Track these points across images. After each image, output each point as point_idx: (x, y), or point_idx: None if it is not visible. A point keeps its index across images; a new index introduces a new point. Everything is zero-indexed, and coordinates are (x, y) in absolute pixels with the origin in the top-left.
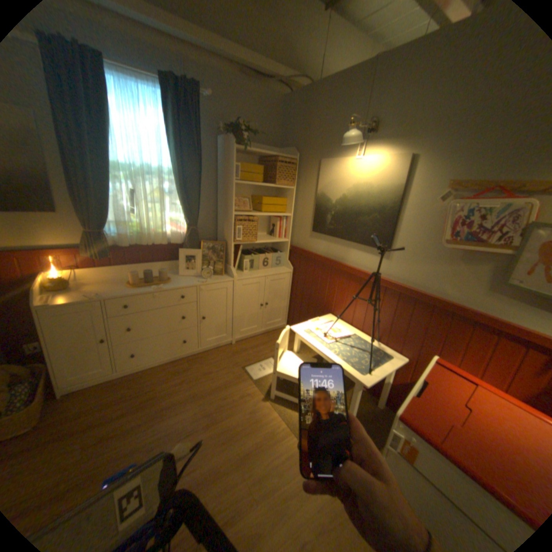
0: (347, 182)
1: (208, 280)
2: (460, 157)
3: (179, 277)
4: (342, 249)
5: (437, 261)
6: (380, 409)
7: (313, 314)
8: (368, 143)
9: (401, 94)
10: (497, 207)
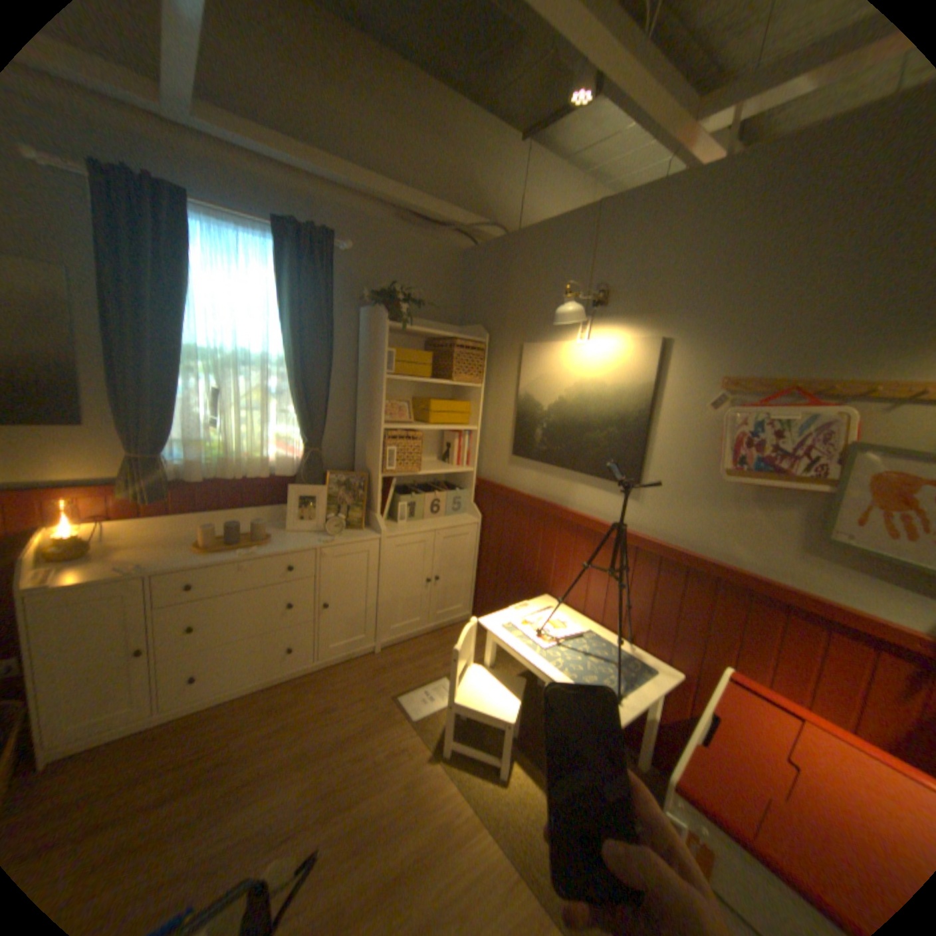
0: (565, 379)
1: (337, 538)
2: (734, 344)
3: (287, 533)
4: (562, 484)
5: (716, 504)
6: (642, 771)
7: (518, 596)
8: (594, 322)
9: (639, 253)
10: (798, 419)
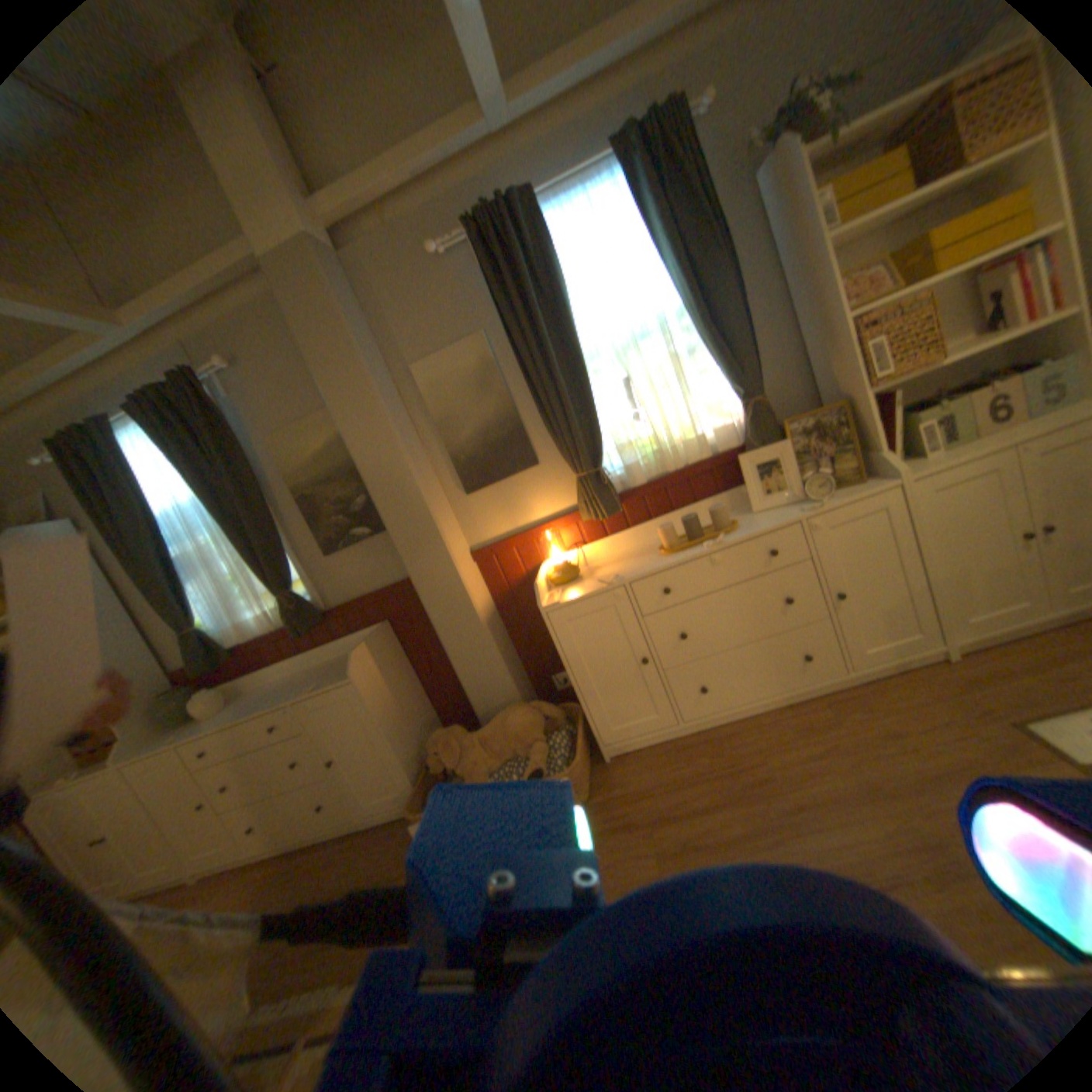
0: None
1: (827, 498)
2: None
3: (755, 512)
4: None
5: None
6: None
7: None
8: None
9: None
10: None
